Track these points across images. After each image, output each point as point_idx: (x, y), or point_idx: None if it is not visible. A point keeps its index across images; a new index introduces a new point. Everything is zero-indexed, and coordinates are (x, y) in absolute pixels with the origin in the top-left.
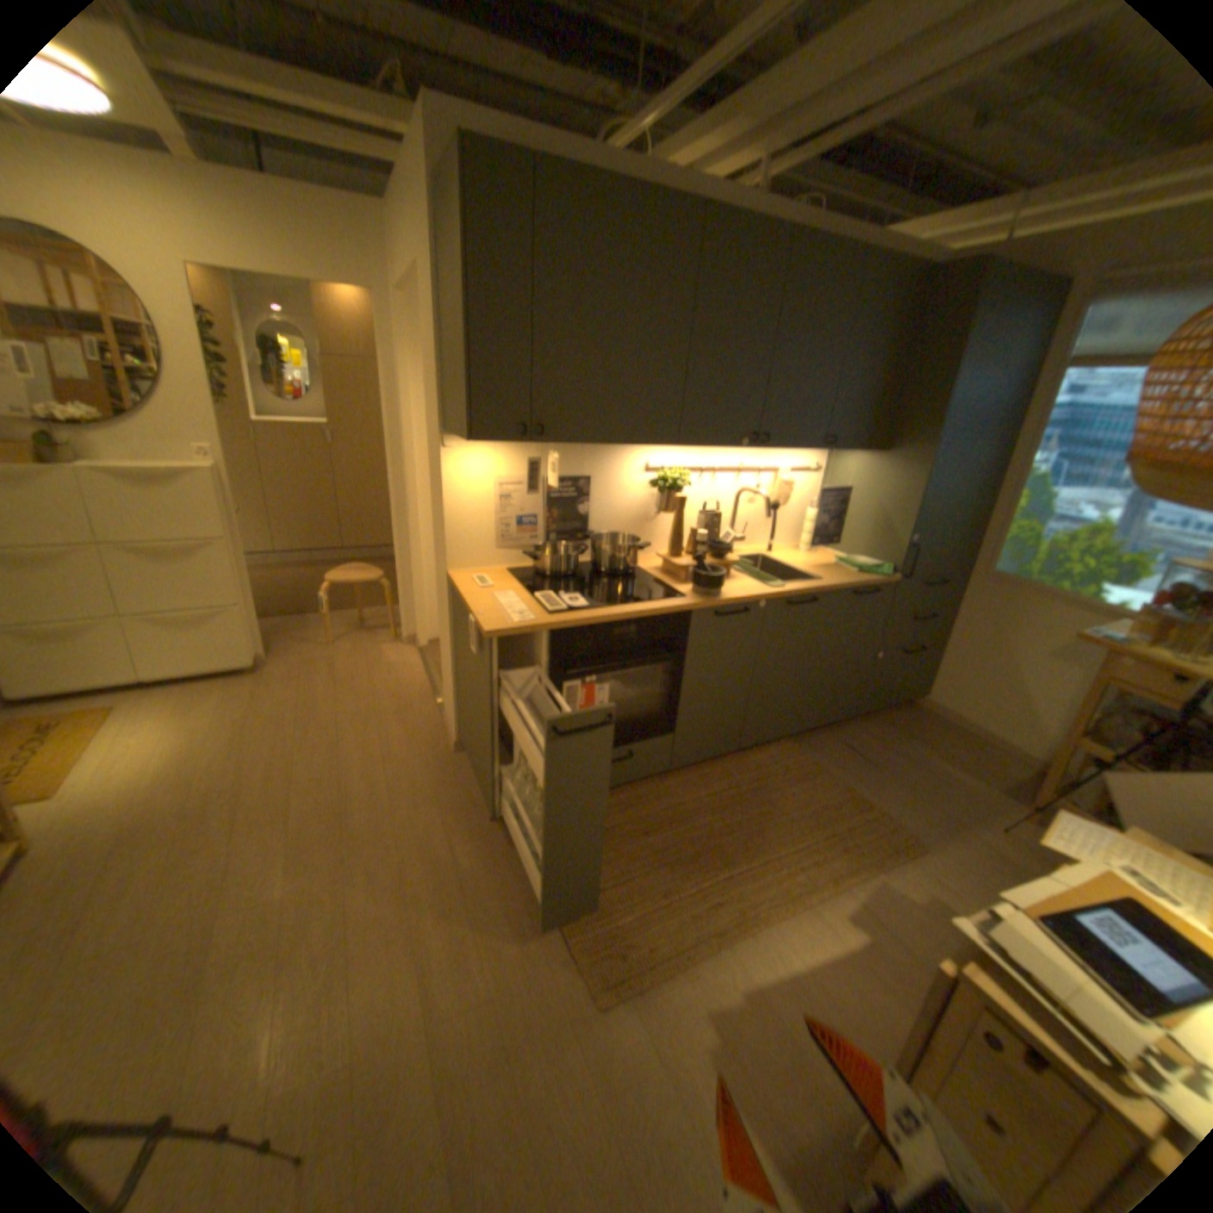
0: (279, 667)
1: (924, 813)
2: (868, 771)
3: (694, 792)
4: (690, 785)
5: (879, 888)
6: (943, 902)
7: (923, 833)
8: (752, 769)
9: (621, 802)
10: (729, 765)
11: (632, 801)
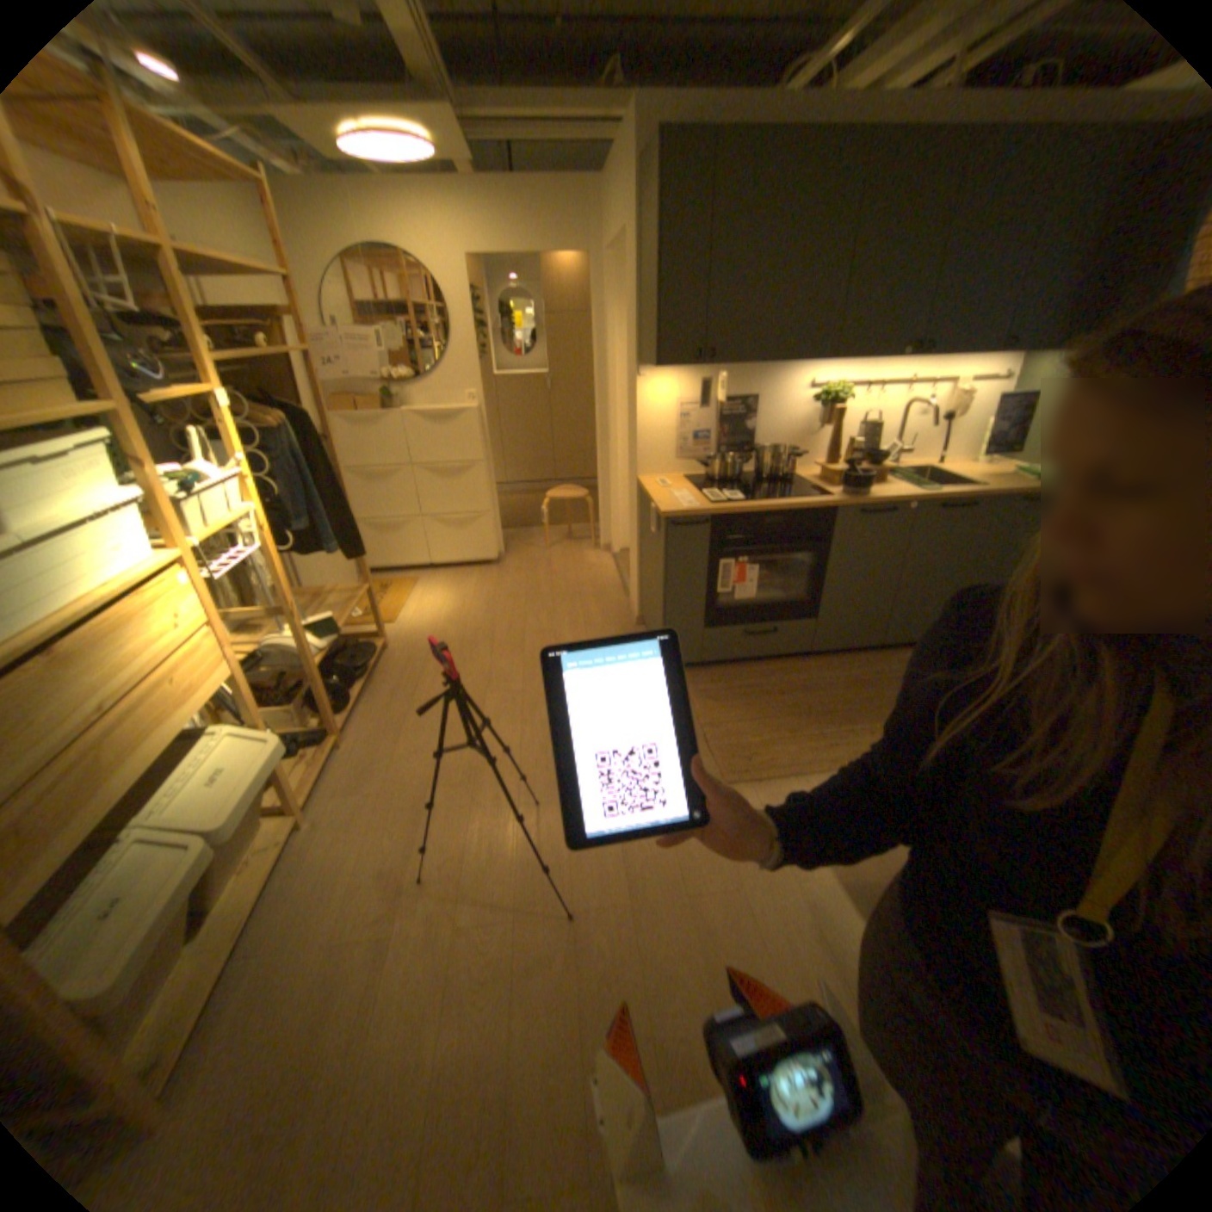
0: (513, 561)
1: None
2: None
3: (833, 673)
4: (830, 667)
5: None
6: None
7: None
8: (895, 664)
9: (765, 671)
10: (873, 658)
11: (775, 671)
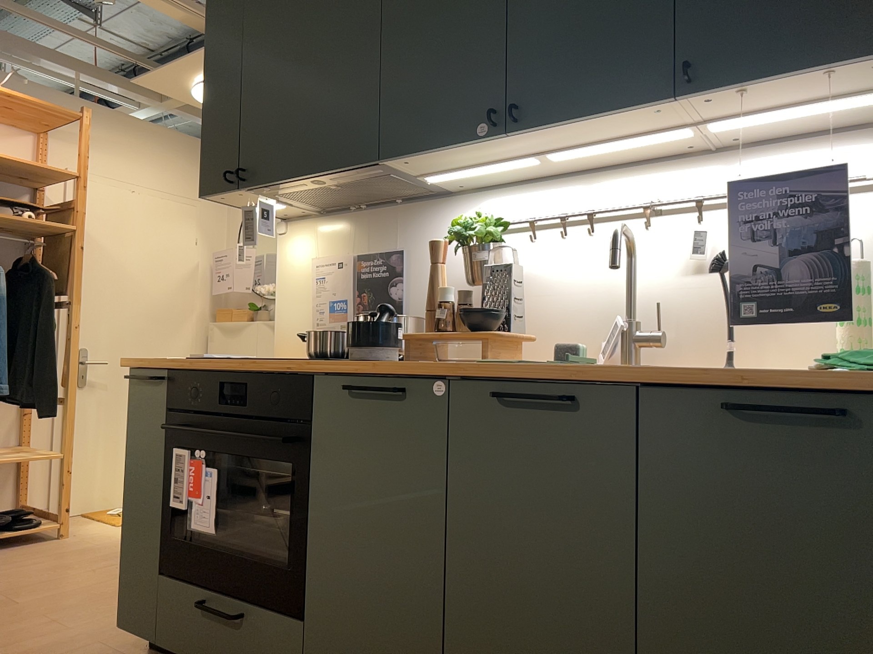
0: None
1: None
2: None
3: None
4: None
5: None
6: None
7: None
8: None
9: None
10: None
11: None
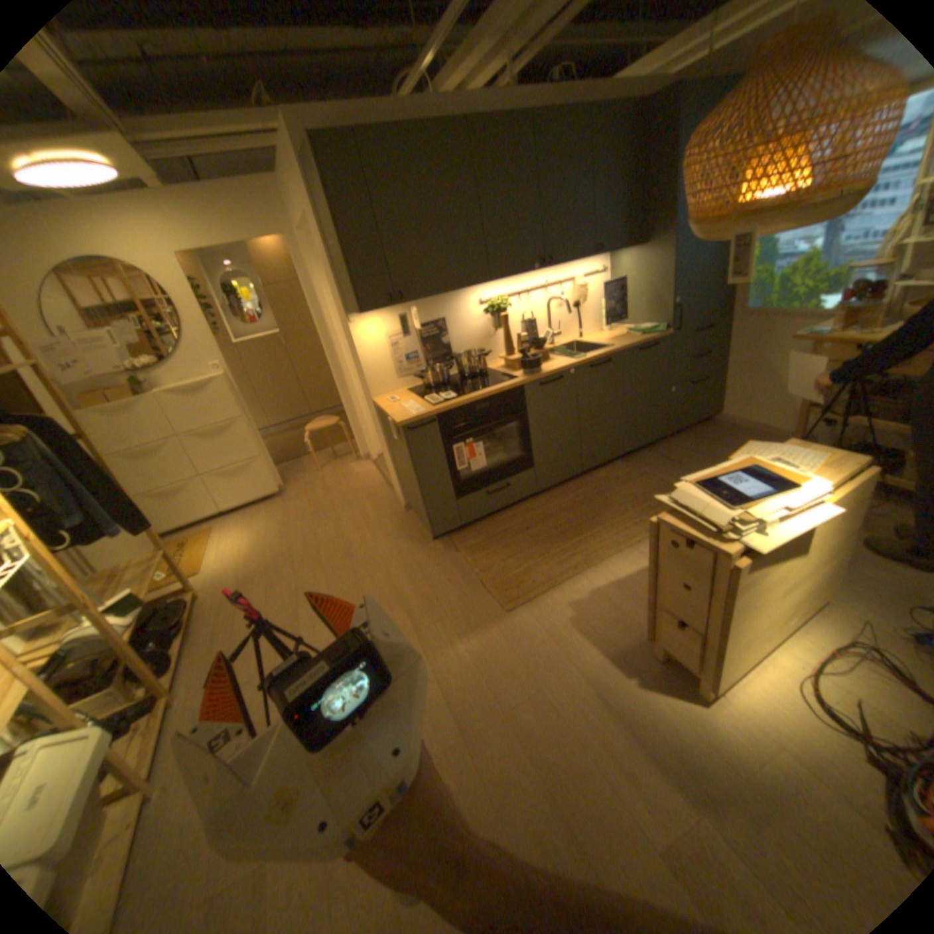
0: (292, 489)
1: None
2: (674, 467)
3: (556, 502)
4: (553, 499)
5: None
6: None
7: None
8: (593, 482)
9: (509, 516)
10: (578, 483)
11: (516, 514)
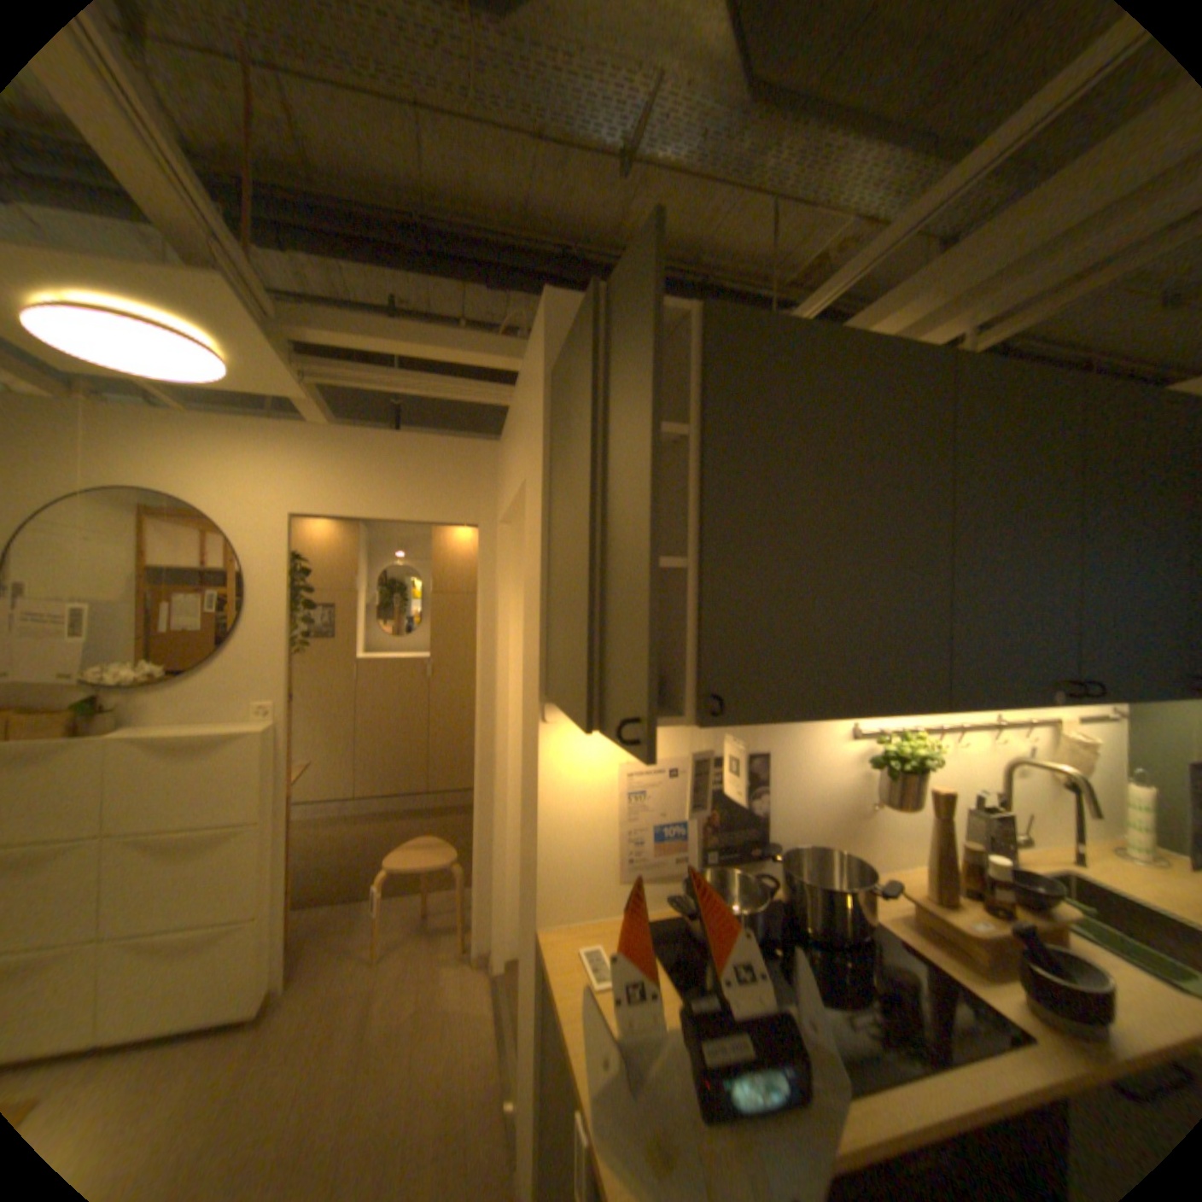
0: (297, 1009)
1: None
2: None
3: None
4: None
5: None
6: None
7: None
8: None
9: None
10: None
11: None
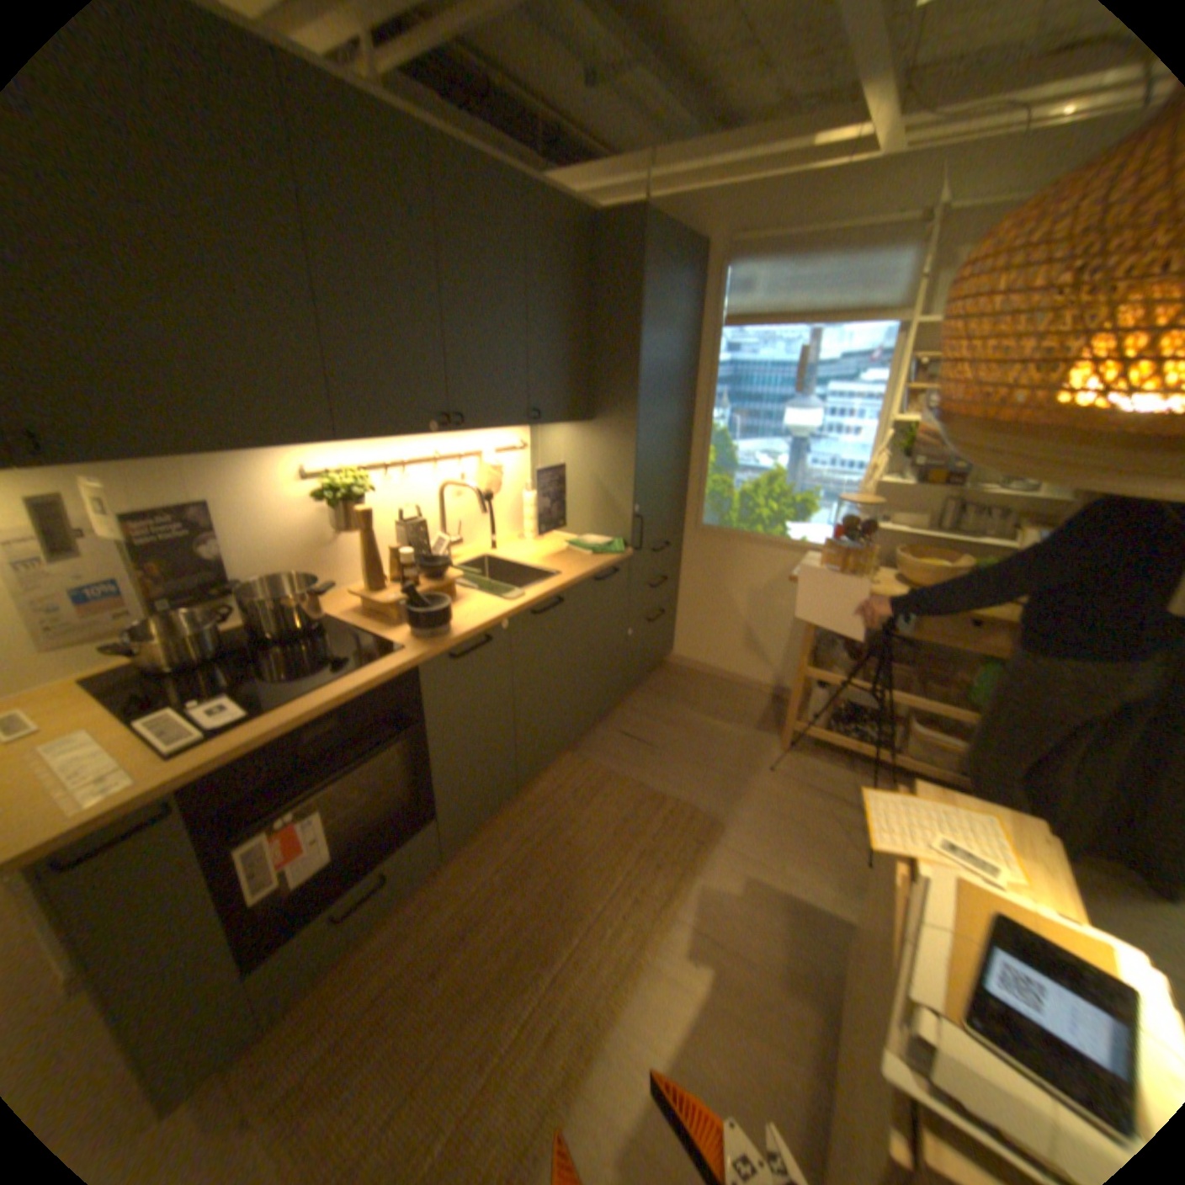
0: None
1: (707, 782)
2: (648, 755)
3: (481, 873)
4: (473, 865)
5: (699, 897)
6: (754, 880)
7: (713, 805)
8: (538, 807)
9: (387, 941)
10: (512, 813)
11: (402, 930)
